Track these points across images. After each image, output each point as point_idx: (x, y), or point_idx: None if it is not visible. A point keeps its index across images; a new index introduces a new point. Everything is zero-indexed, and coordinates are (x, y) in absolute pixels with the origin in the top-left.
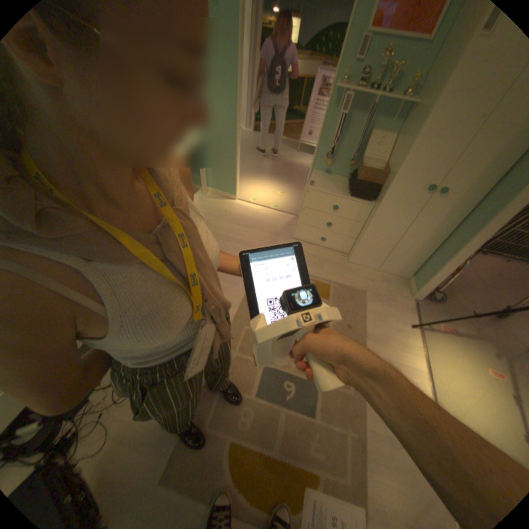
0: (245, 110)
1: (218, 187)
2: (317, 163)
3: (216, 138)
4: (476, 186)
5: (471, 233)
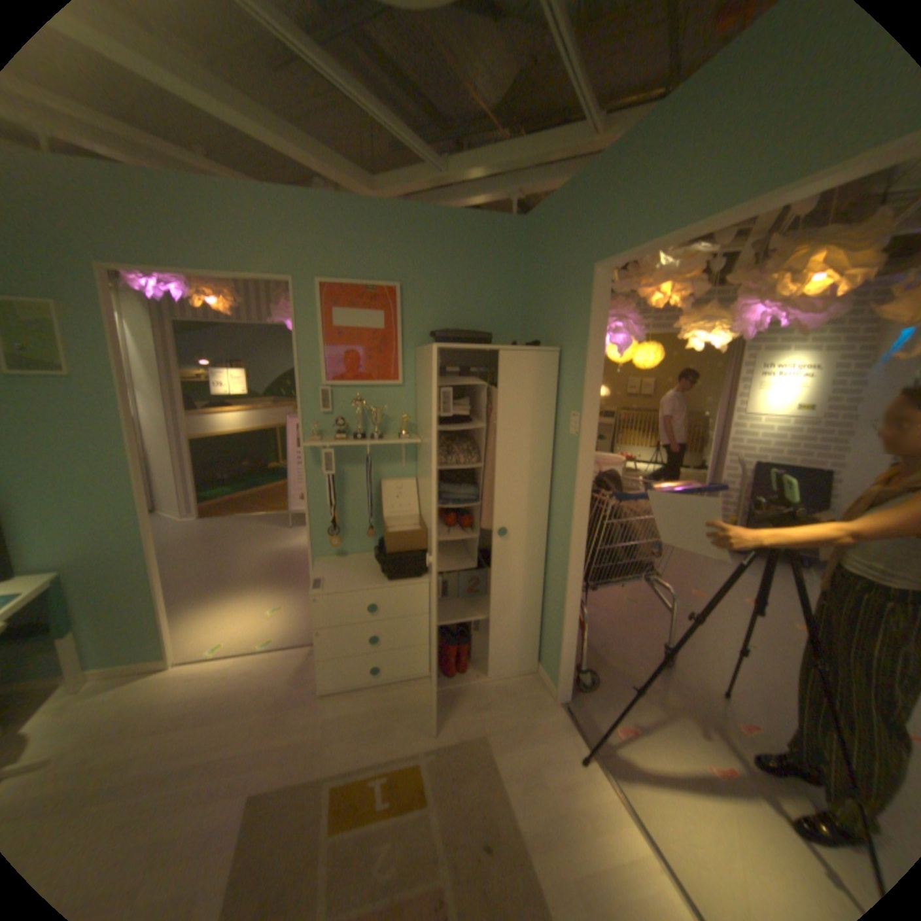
0: (175, 492)
1: (116, 659)
2: (319, 546)
3: (96, 566)
4: (532, 515)
5: (563, 572)
